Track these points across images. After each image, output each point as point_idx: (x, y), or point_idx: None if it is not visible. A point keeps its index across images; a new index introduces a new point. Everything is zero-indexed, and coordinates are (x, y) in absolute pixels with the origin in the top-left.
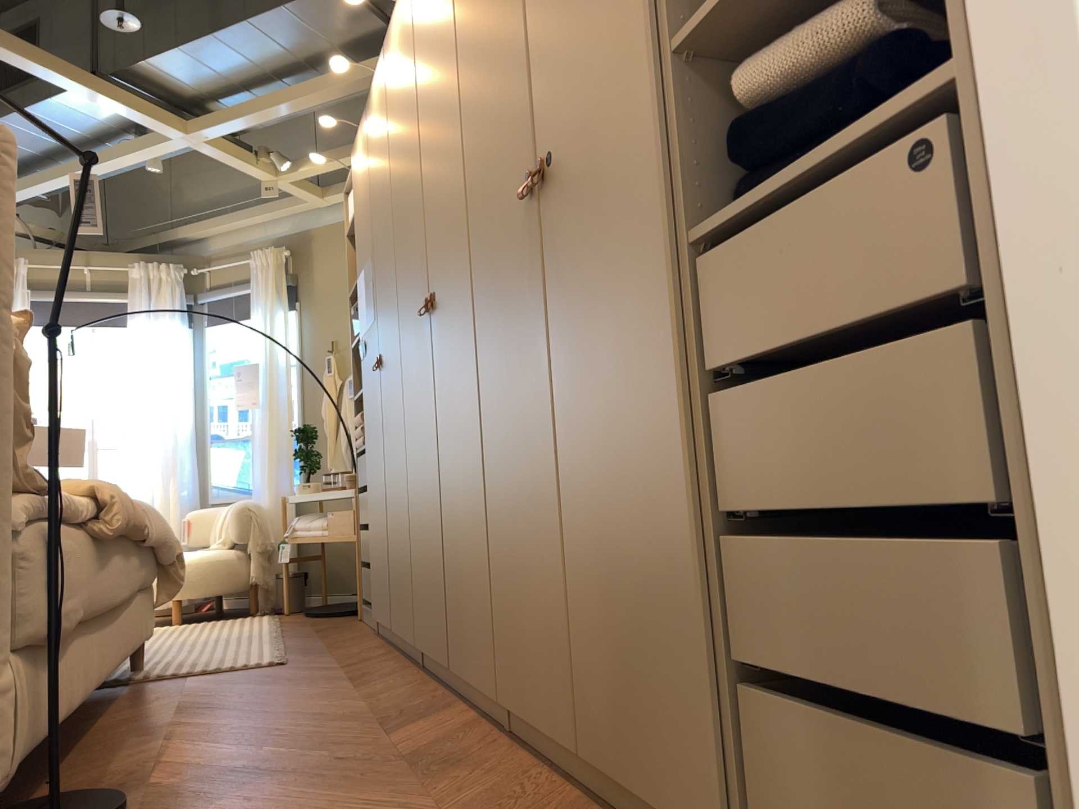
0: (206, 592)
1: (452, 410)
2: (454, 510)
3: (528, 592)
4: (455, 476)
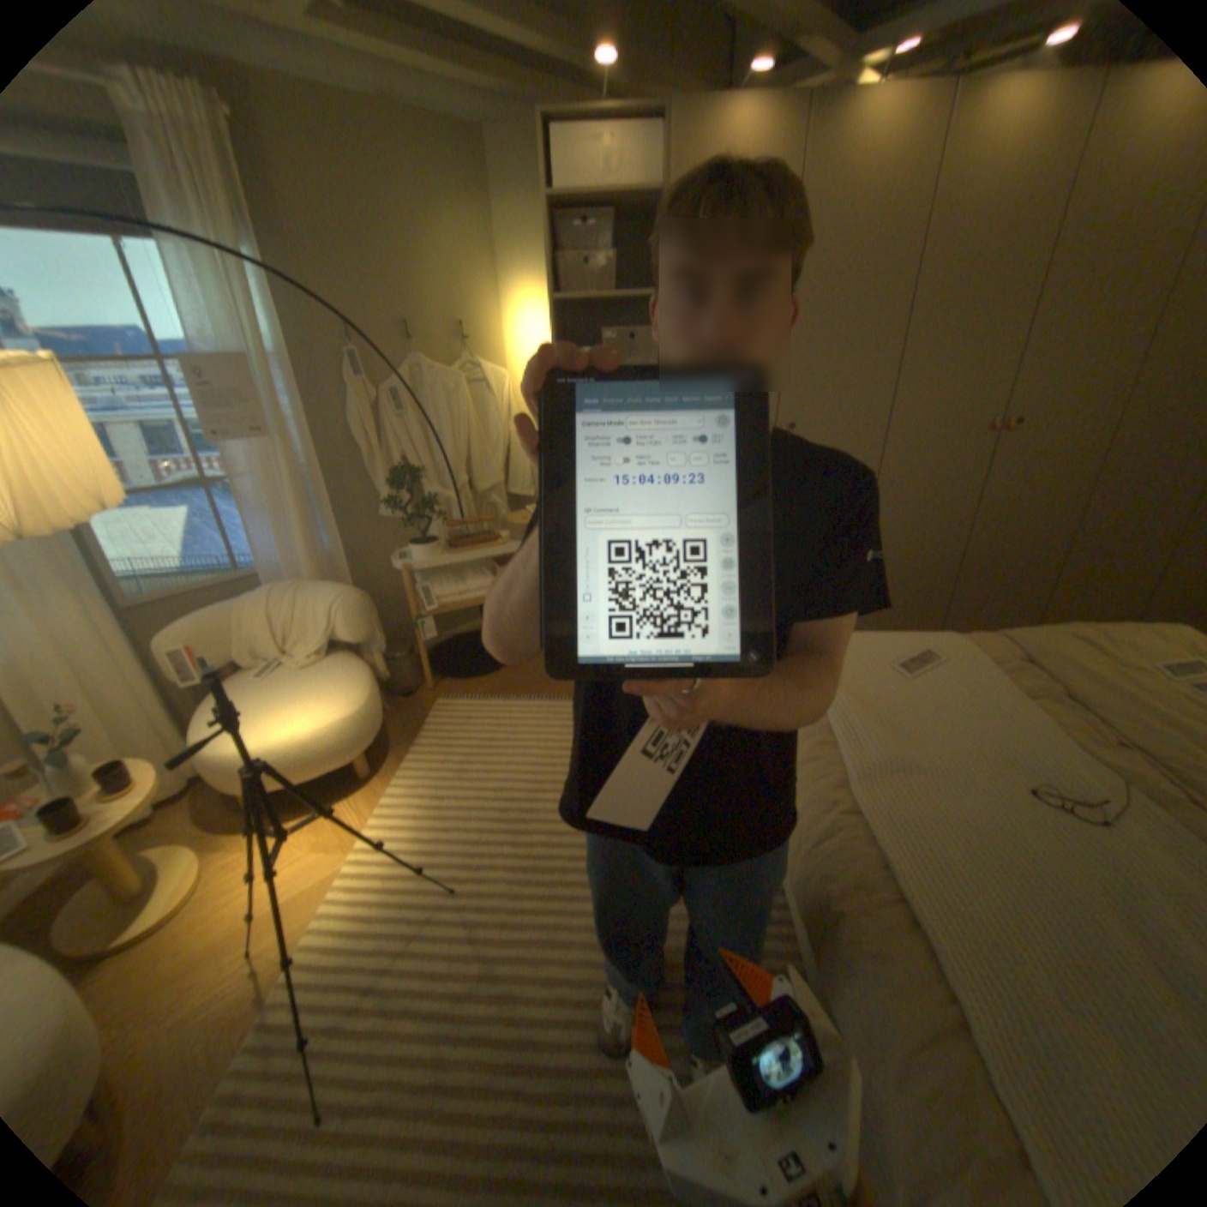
0: (379, 730)
1: (1014, 505)
2: (985, 563)
3: (1105, 597)
4: (1001, 544)
